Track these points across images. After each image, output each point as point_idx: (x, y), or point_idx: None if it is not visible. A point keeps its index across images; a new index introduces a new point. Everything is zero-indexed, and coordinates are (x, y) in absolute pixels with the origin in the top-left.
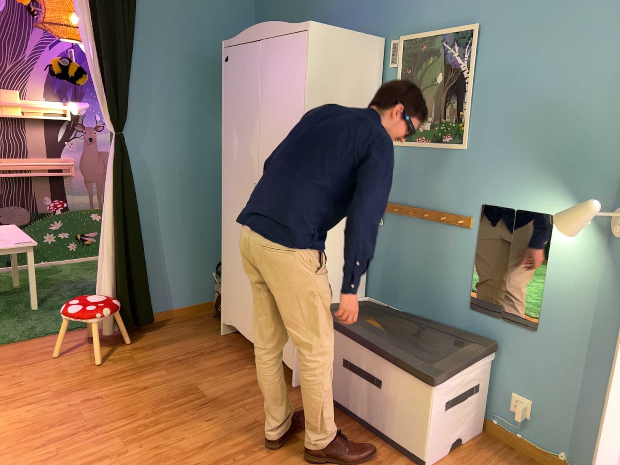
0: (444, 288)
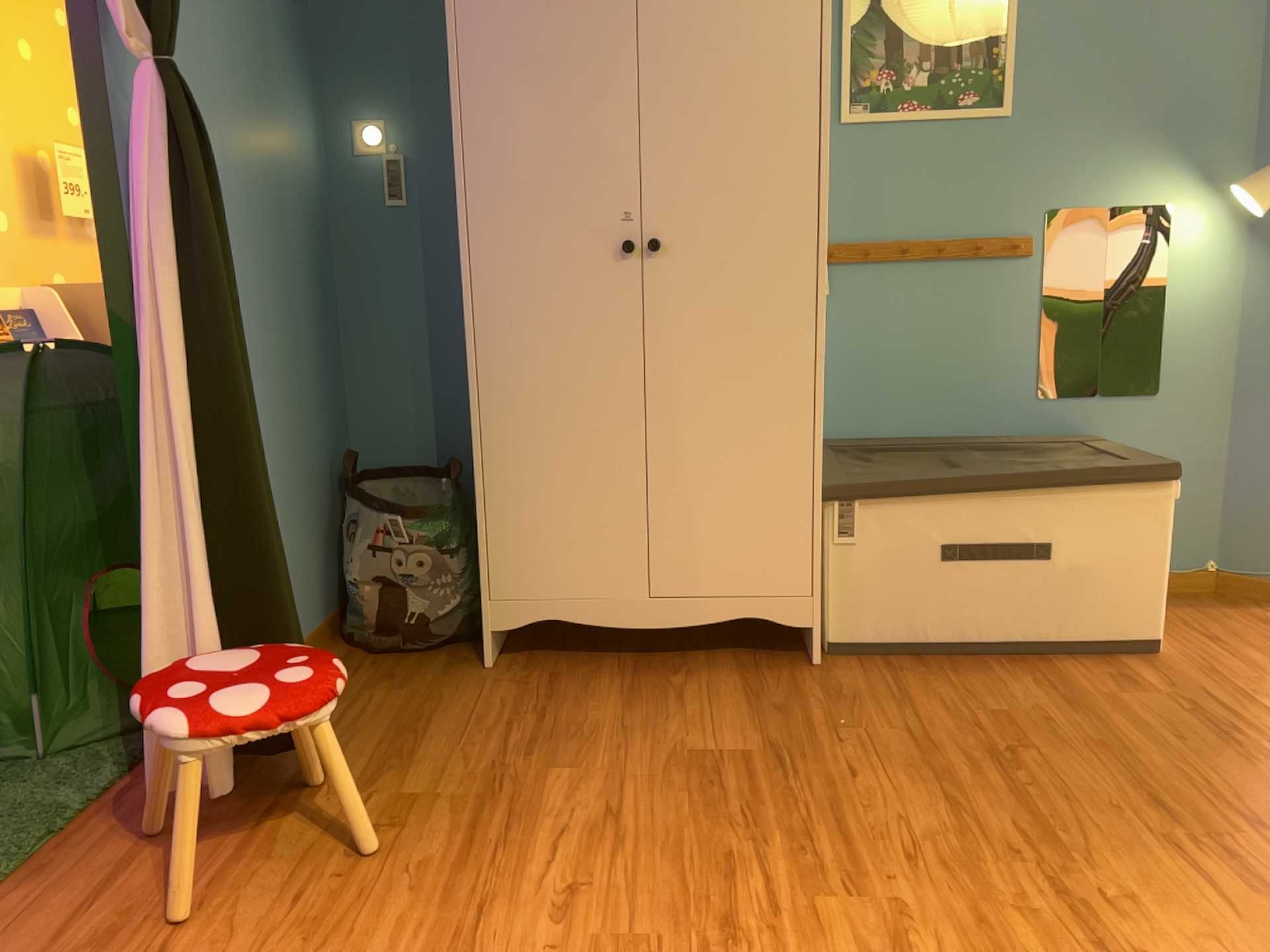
0: (983, 378)
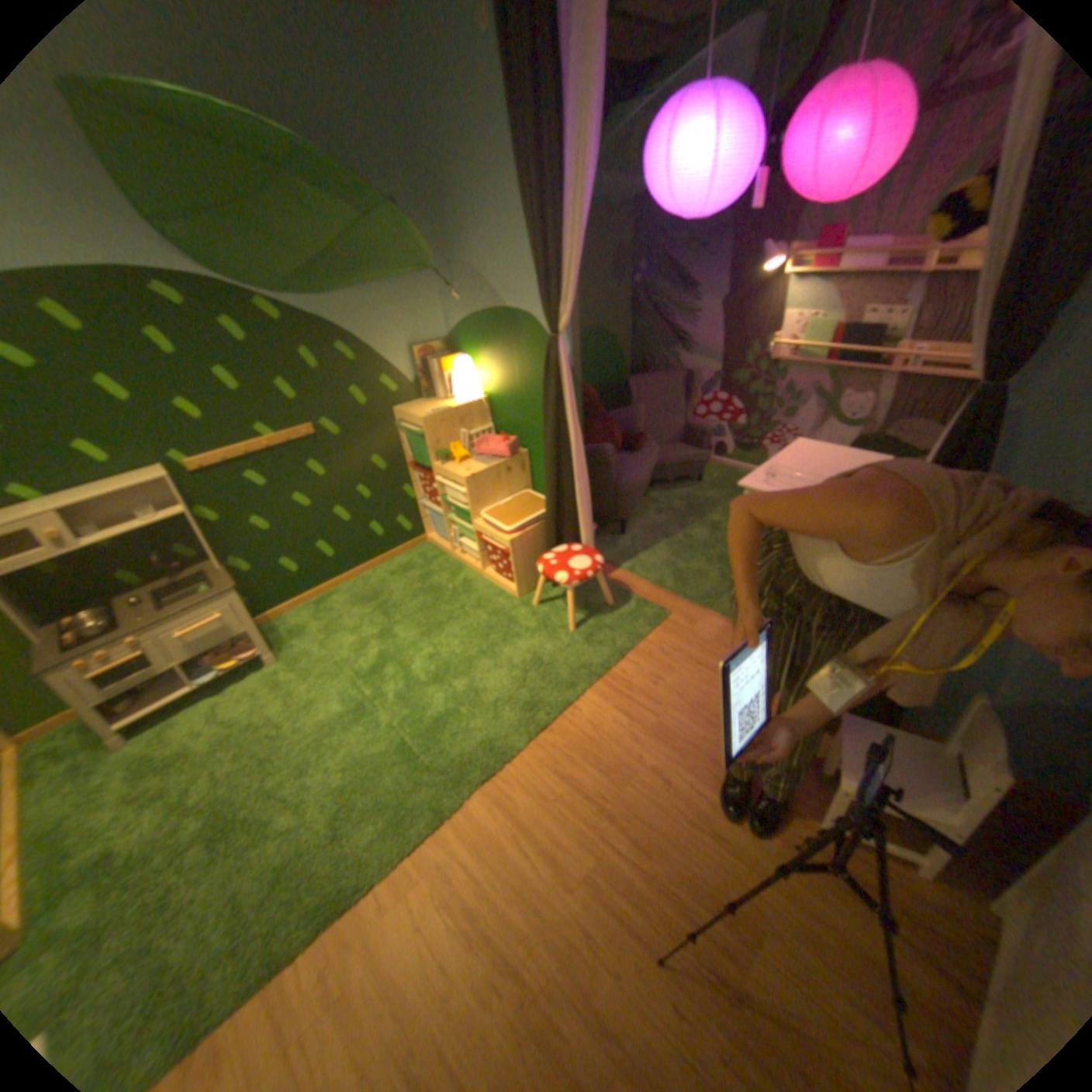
0: None
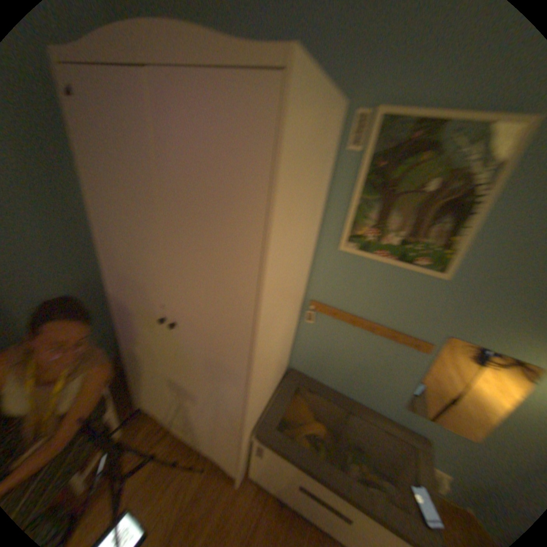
0: (379, 389)
